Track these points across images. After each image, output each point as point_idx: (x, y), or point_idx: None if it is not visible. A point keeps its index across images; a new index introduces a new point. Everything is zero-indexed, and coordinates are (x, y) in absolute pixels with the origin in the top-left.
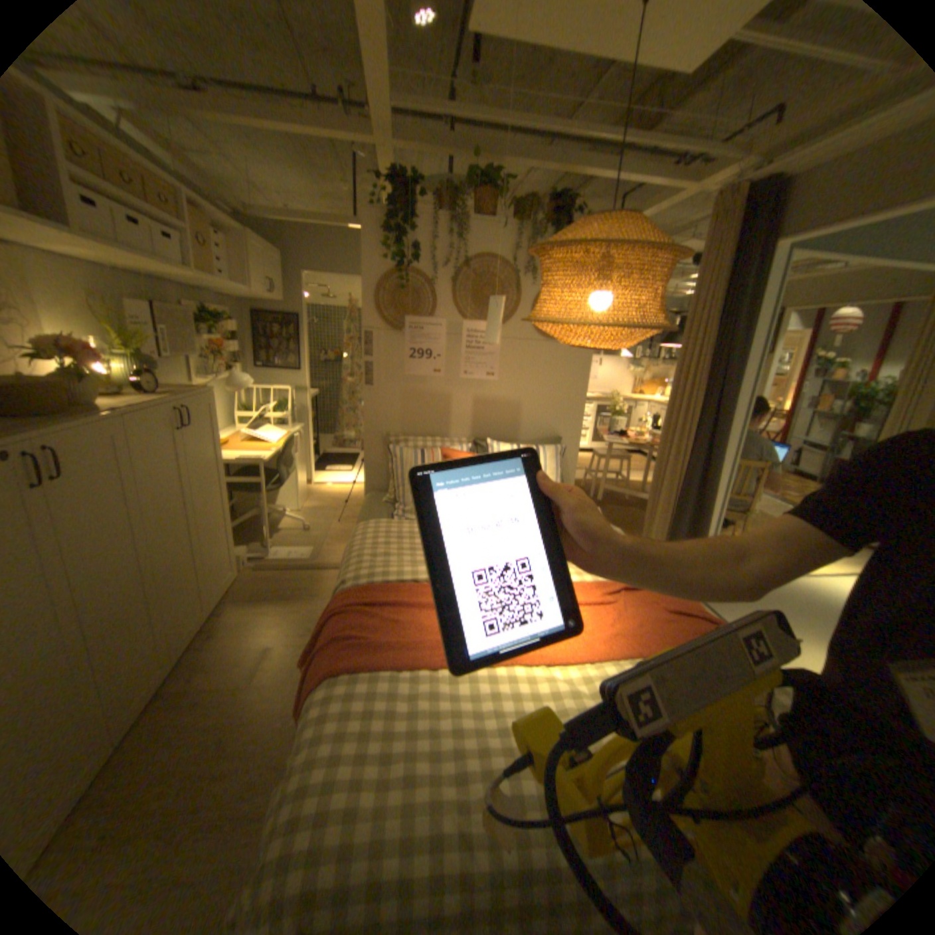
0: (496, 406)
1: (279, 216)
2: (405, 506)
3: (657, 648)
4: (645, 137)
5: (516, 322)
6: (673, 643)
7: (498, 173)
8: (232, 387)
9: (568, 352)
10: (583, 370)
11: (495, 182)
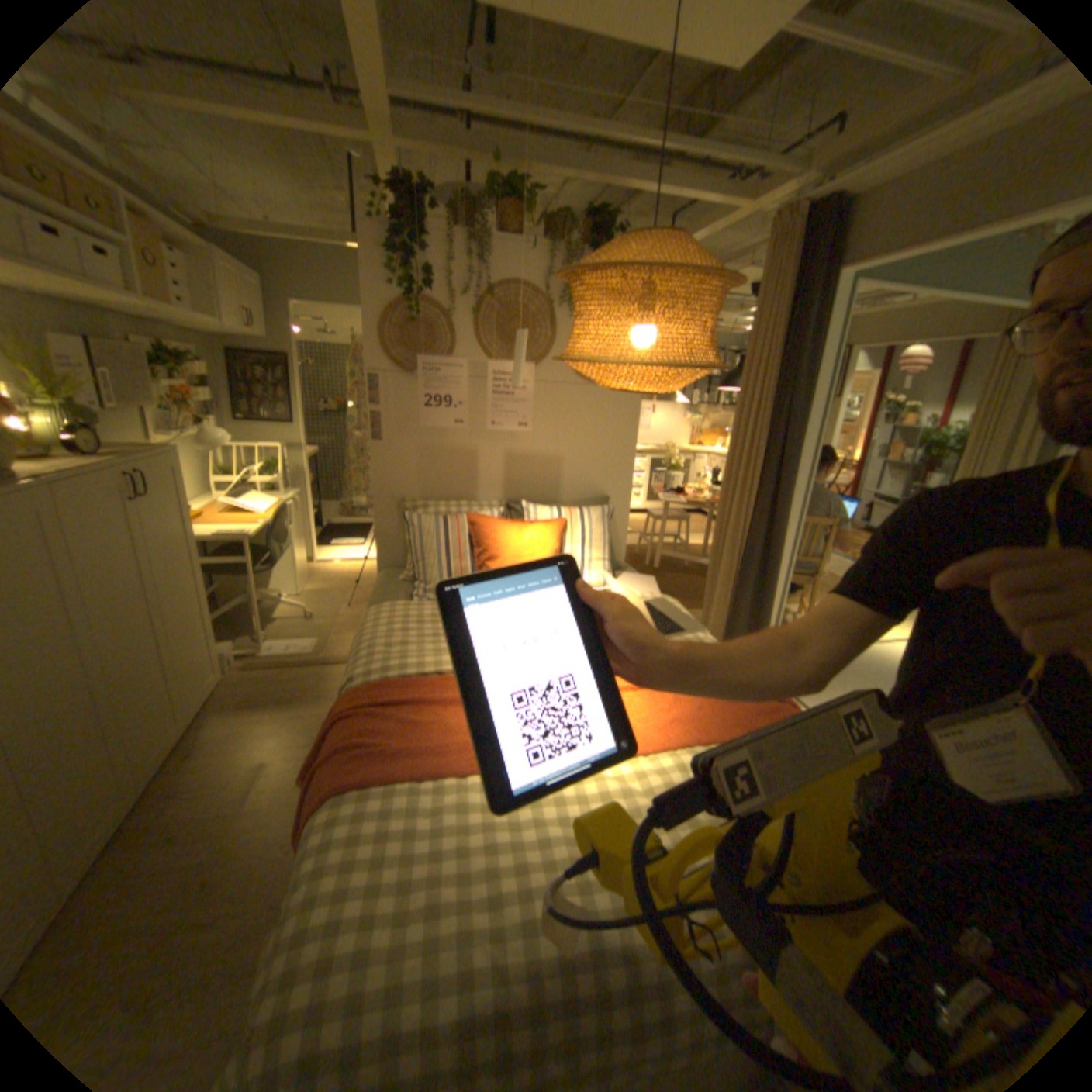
0: (532, 462)
1: (256, 230)
2: (427, 585)
3: (717, 733)
4: (694, 145)
5: (551, 363)
6: (735, 726)
7: (524, 183)
8: (204, 446)
9: (614, 398)
10: (632, 418)
11: (521, 193)
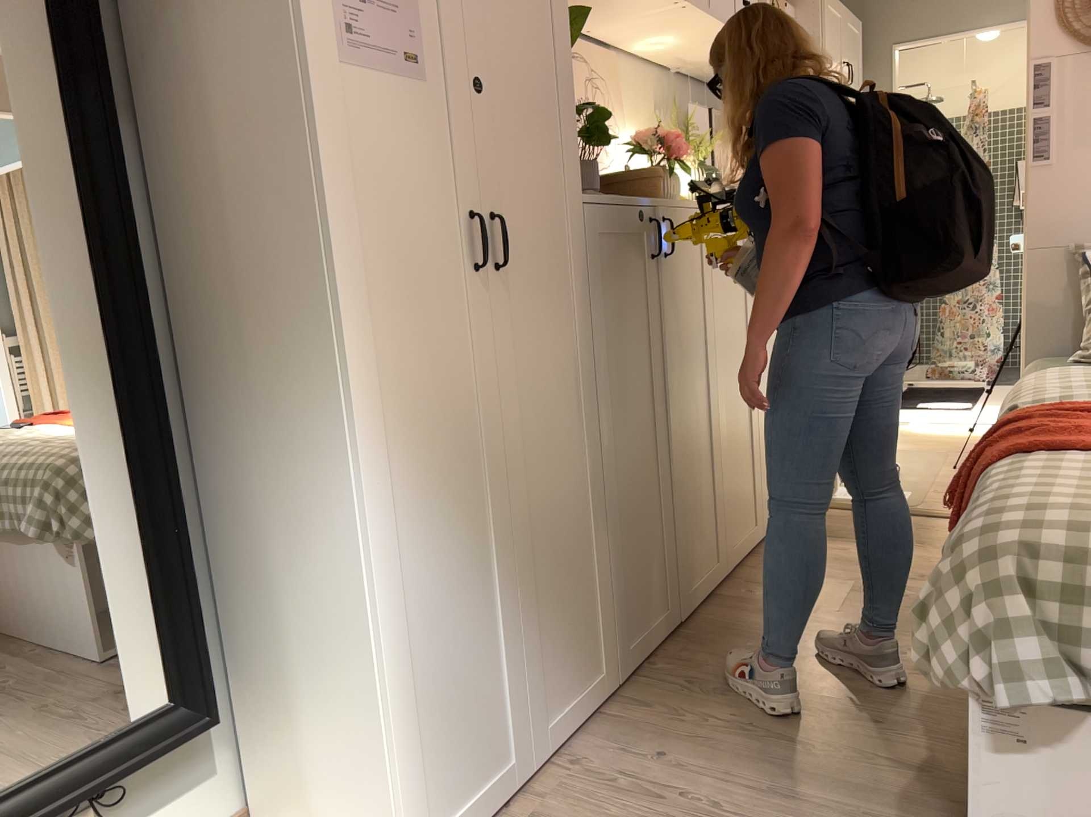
0: None
1: None
2: None
3: None
4: None
5: None
6: None
7: None
8: None
9: None
10: None
11: None
